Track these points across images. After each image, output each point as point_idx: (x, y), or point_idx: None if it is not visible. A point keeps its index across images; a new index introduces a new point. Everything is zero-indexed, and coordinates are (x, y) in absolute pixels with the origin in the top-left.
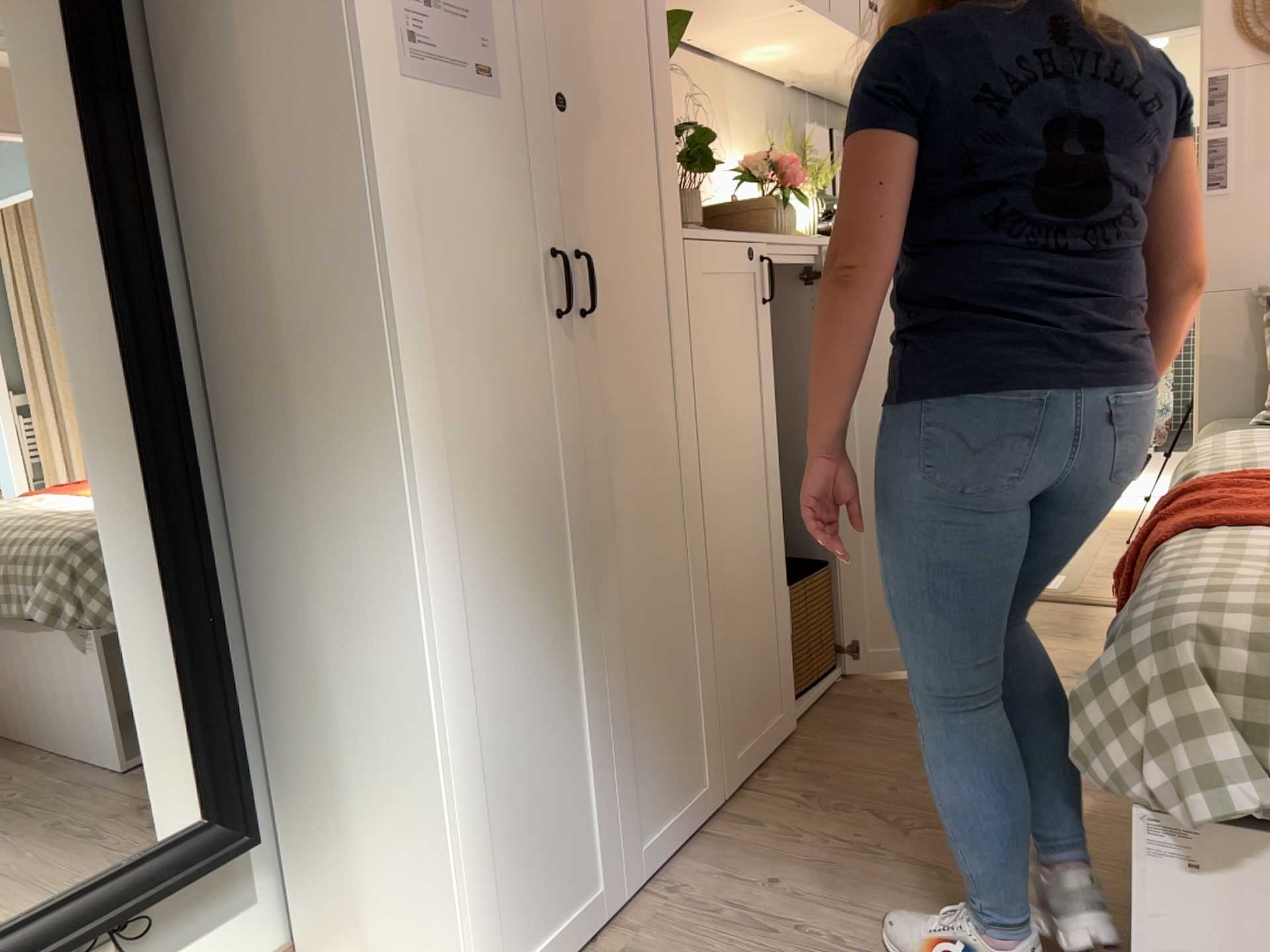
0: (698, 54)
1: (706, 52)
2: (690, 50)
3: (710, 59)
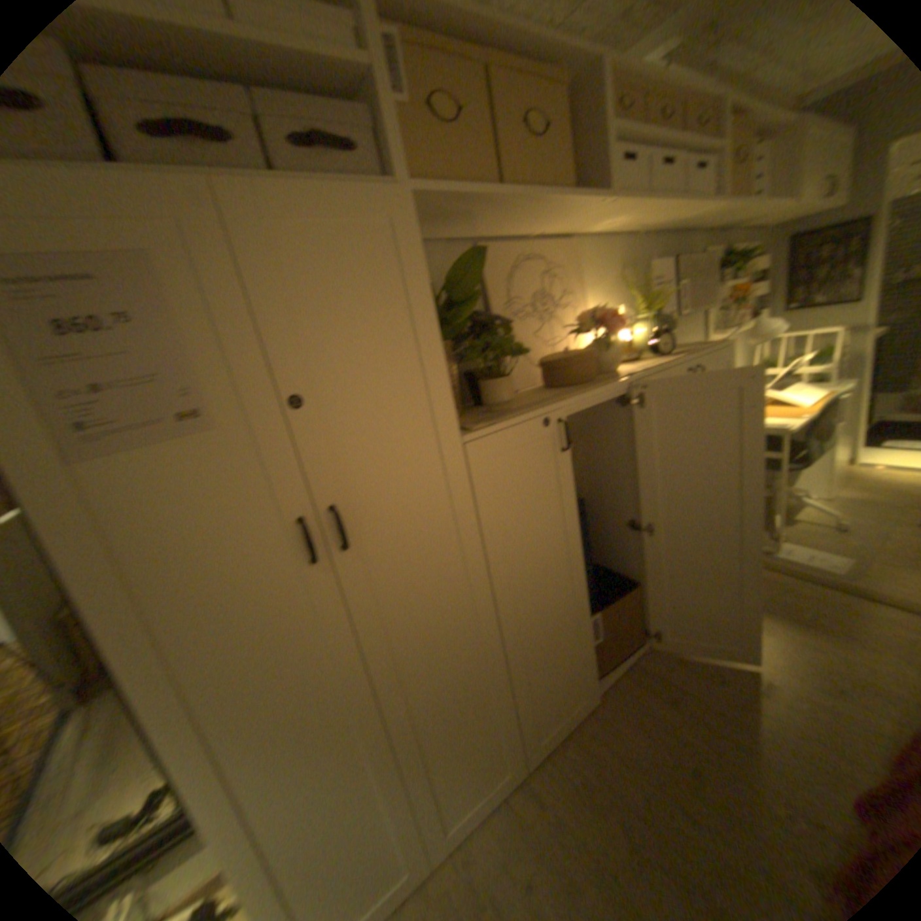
0: (555, 237)
1: (559, 236)
2: (545, 239)
3: (567, 237)
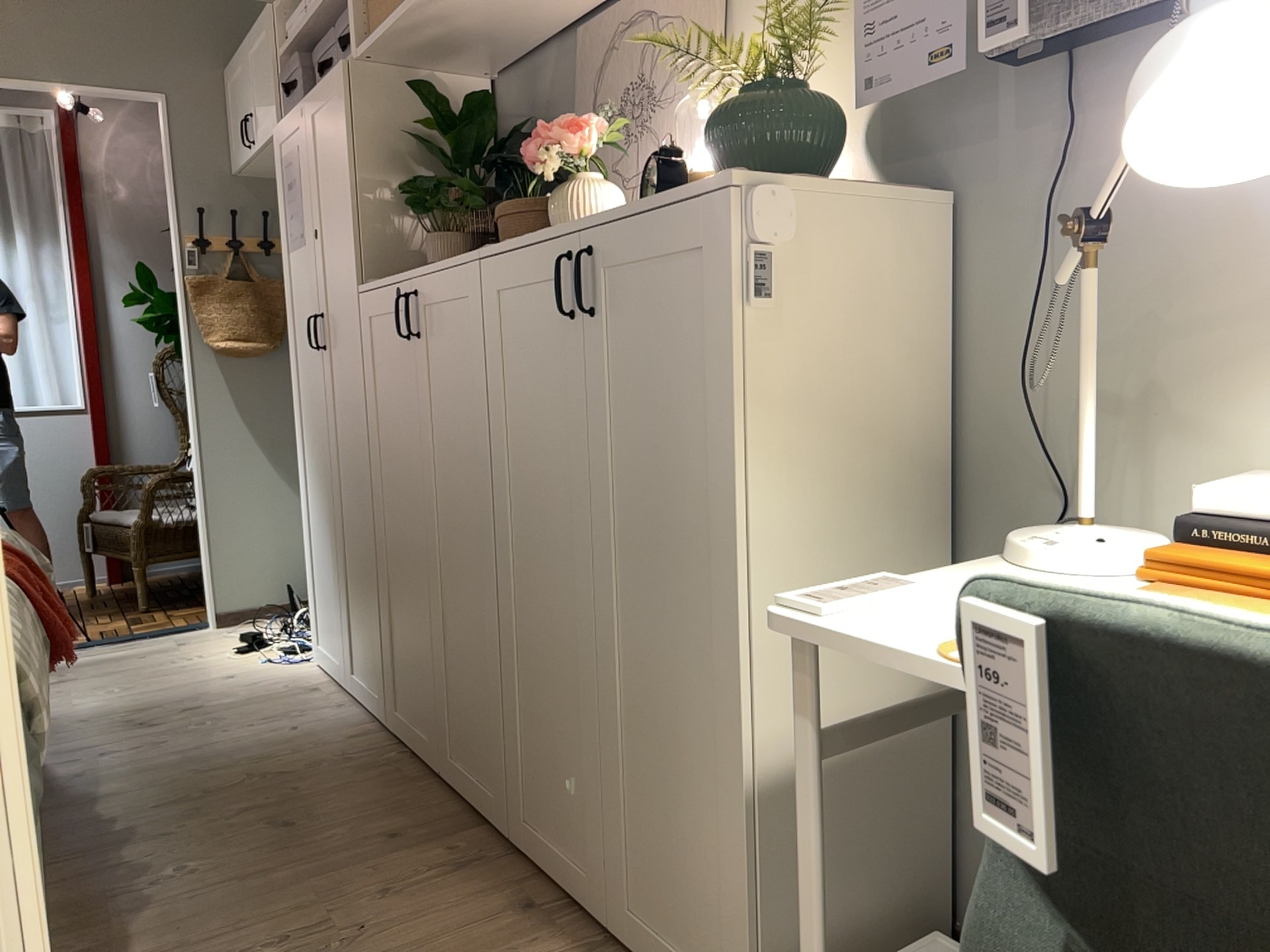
0: None
1: None
2: None
3: None
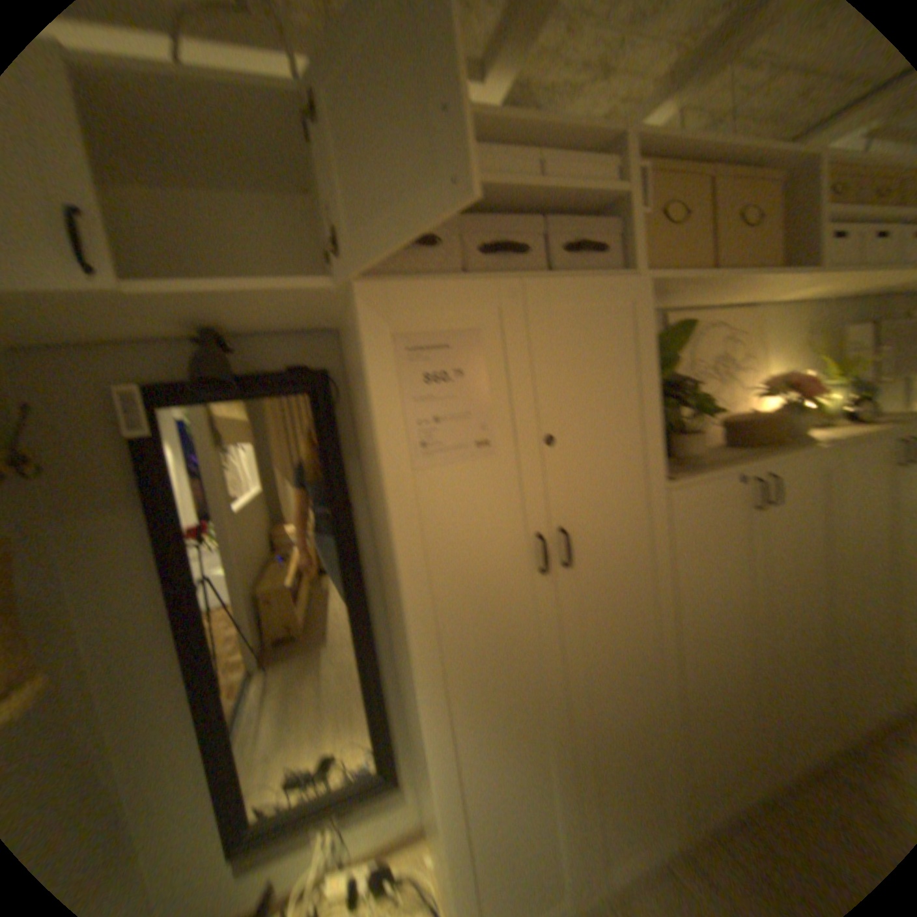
0: (740, 306)
1: (746, 305)
2: (731, 308)
3: (753, 305)
